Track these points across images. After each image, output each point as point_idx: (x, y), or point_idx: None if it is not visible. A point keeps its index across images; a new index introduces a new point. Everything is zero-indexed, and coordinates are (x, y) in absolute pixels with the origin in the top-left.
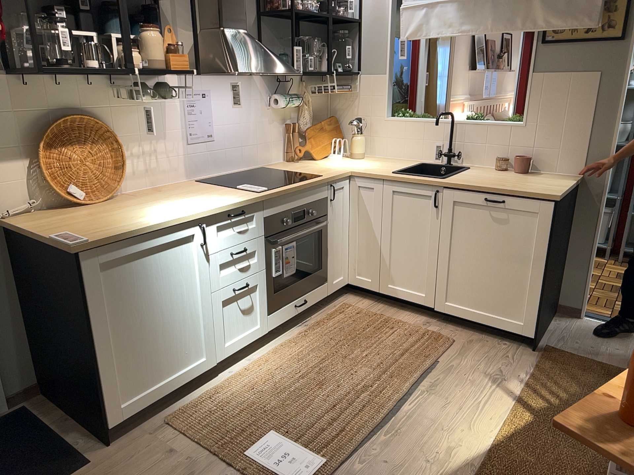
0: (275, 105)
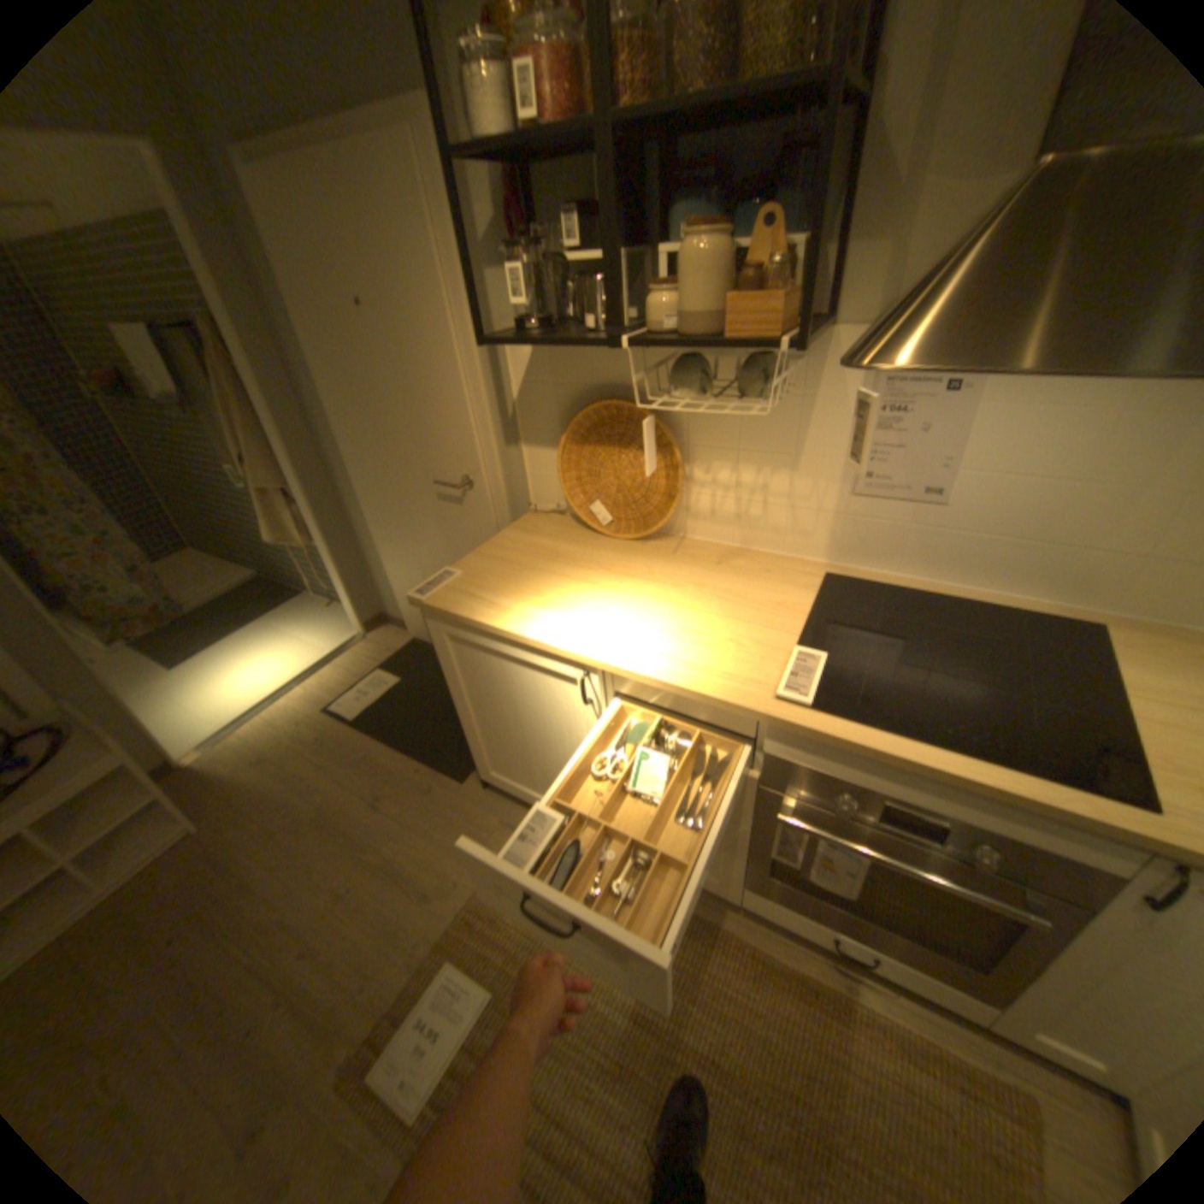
0: None
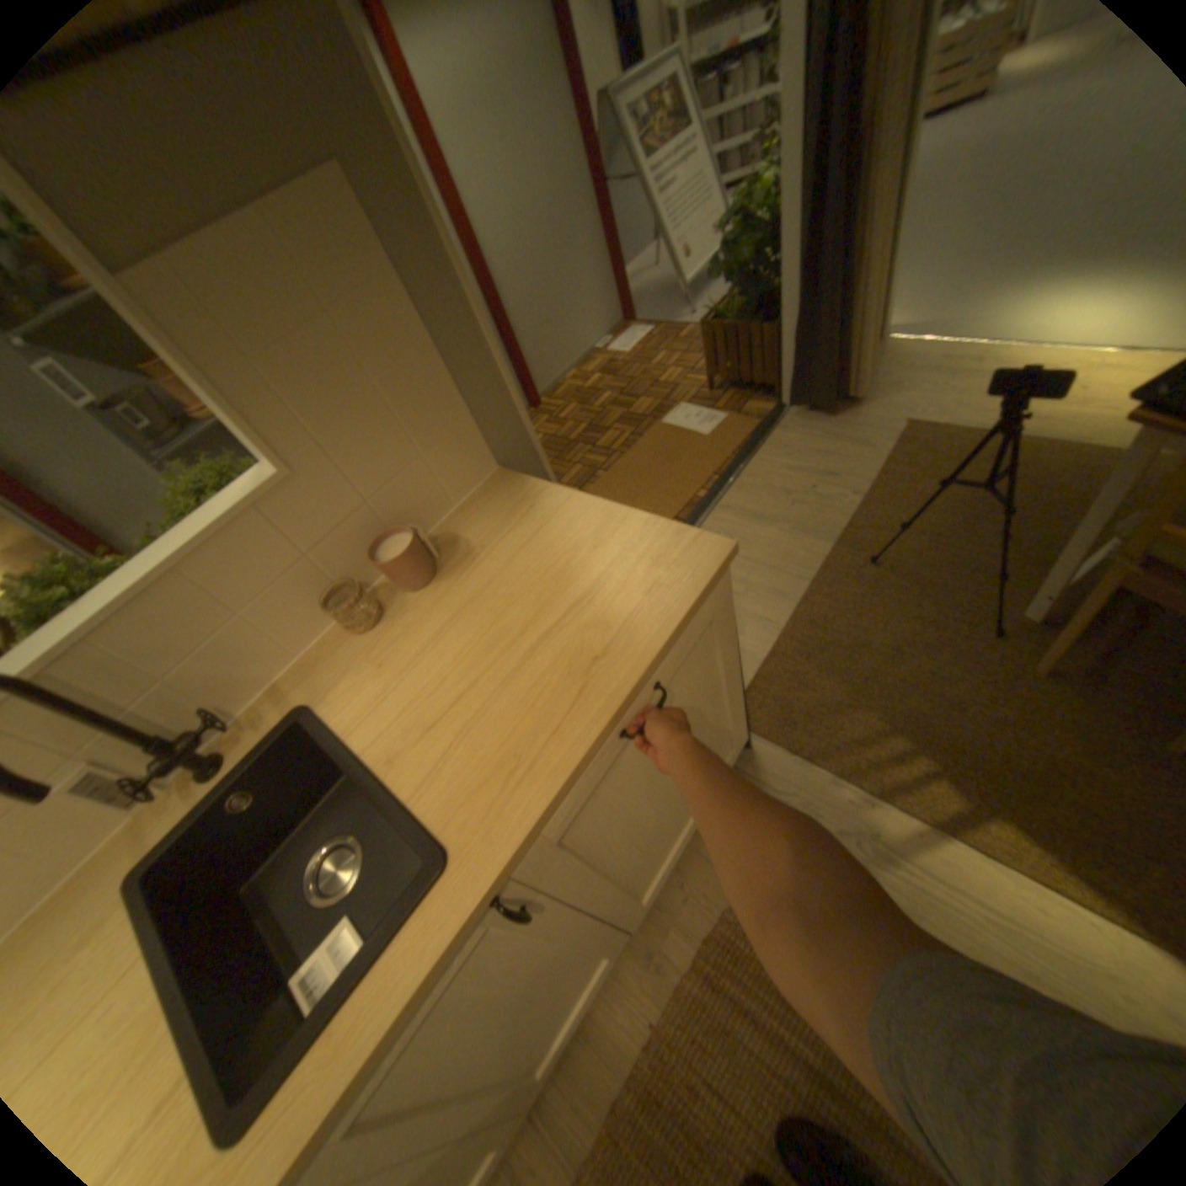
0: None
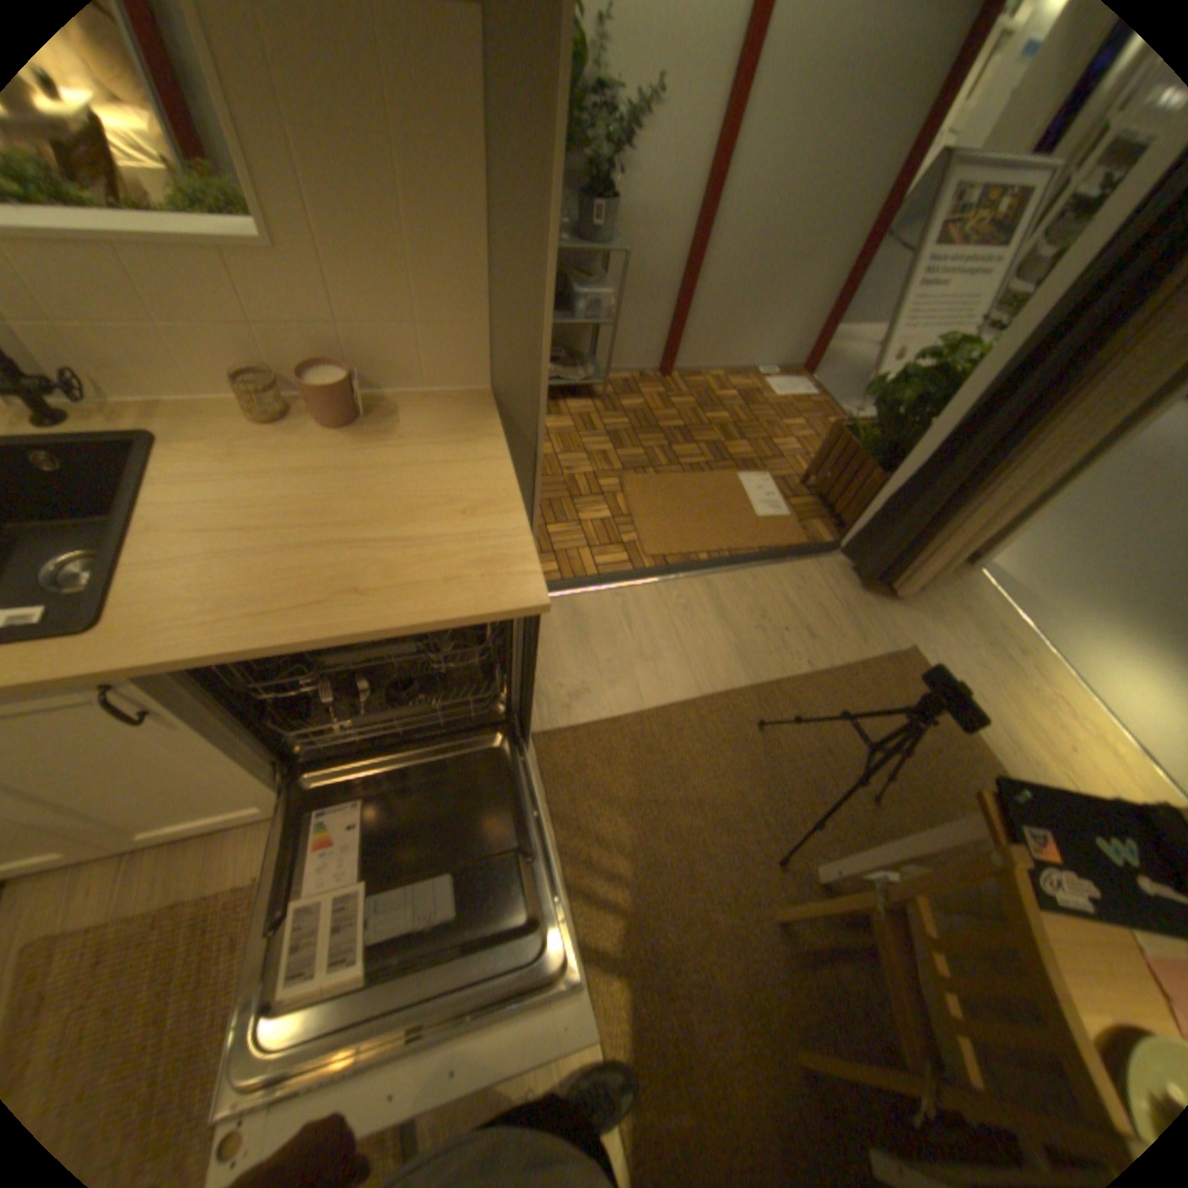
0: None
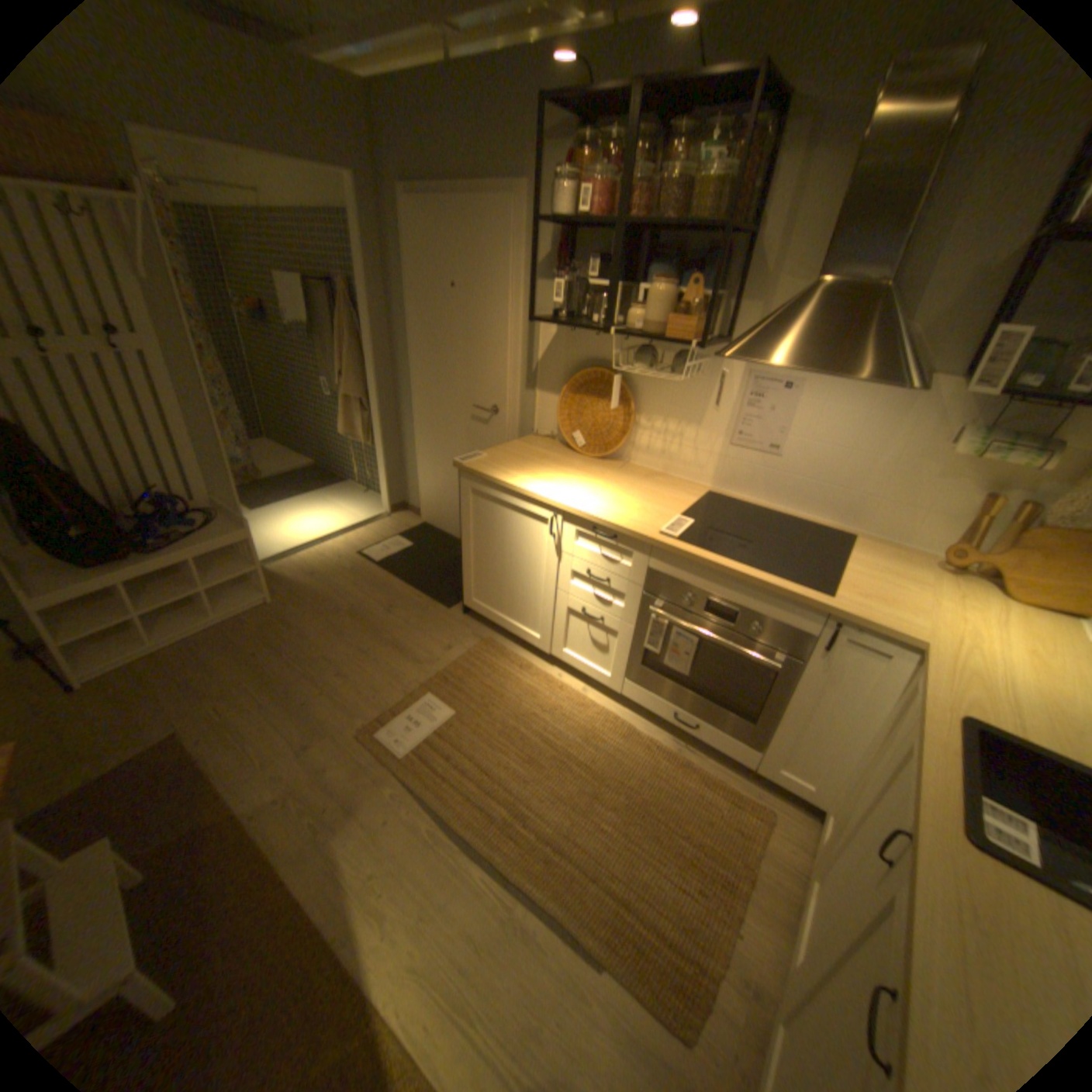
0: (961, 443)
